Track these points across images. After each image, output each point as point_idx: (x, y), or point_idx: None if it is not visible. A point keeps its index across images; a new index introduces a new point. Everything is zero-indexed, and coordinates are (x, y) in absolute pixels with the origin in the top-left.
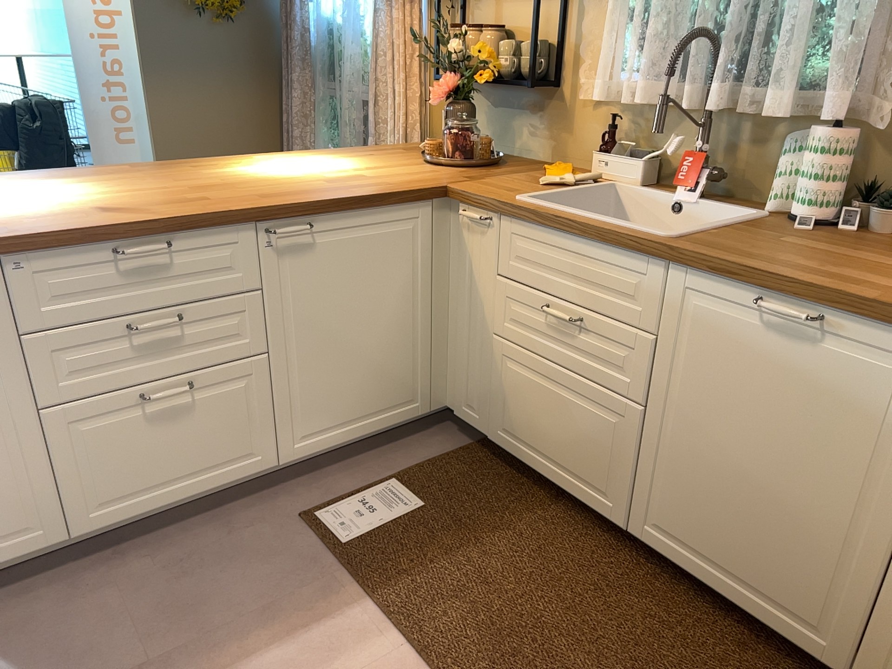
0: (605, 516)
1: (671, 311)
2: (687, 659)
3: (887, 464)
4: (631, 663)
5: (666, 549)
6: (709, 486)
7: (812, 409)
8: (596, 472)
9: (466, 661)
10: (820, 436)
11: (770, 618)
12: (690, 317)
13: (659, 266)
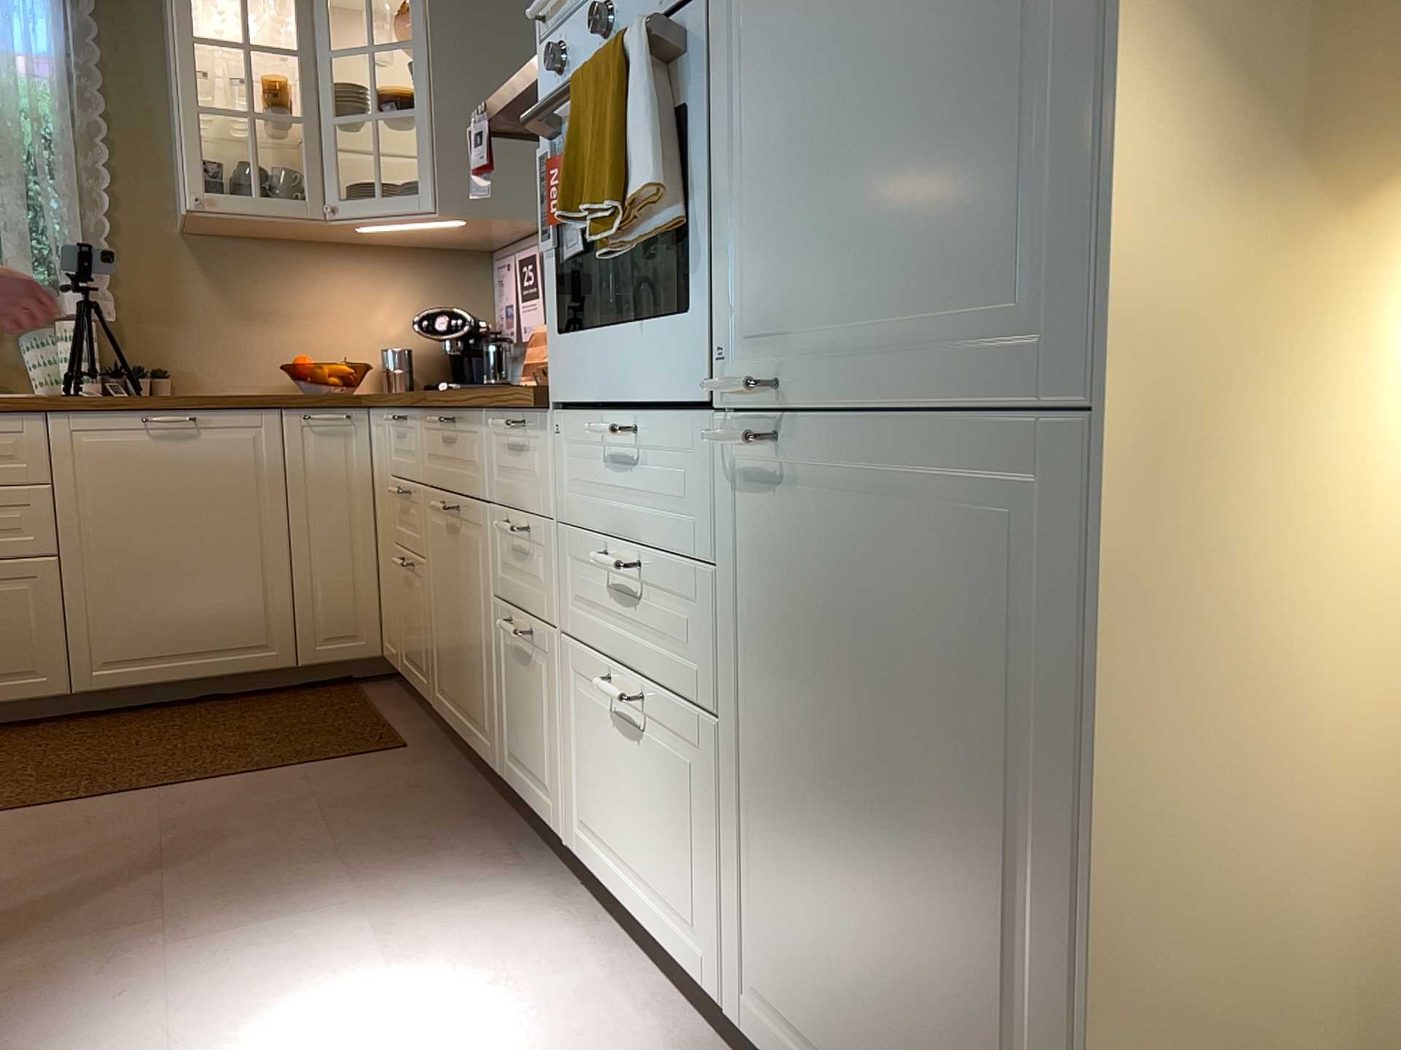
0: (39, 698)
1: (63, 455)
2: (202, 722)
3: (266, 498)
4: (174, 738)
5: (123, 678)
6: (147, 591)
7: (208, 484)
8: (14, 657)
9: (66, 792)
10: (220, 501)
11: (232, 664)
12: (83, 454)
13: (36, 420)
